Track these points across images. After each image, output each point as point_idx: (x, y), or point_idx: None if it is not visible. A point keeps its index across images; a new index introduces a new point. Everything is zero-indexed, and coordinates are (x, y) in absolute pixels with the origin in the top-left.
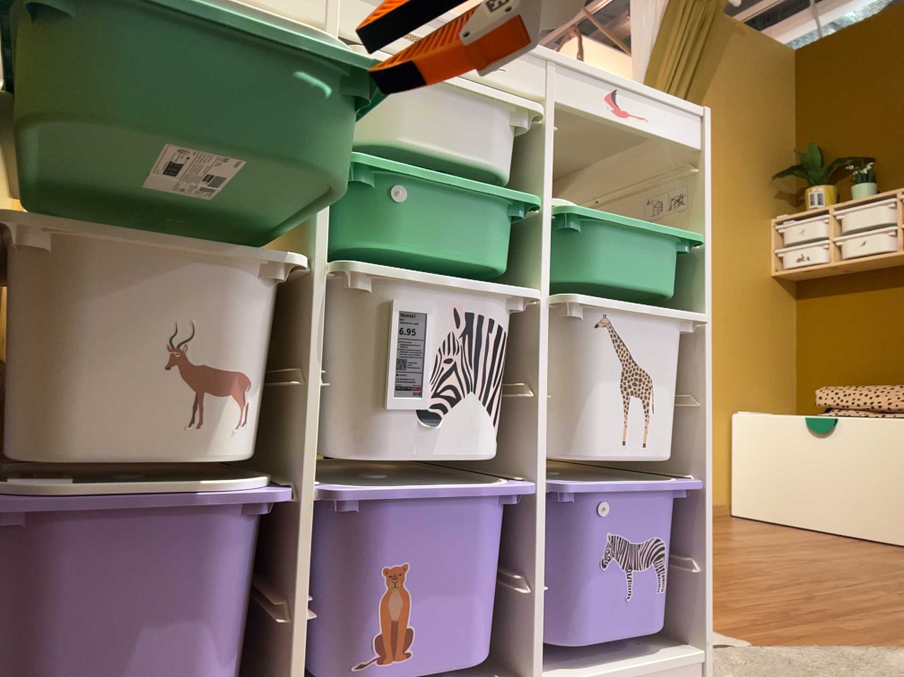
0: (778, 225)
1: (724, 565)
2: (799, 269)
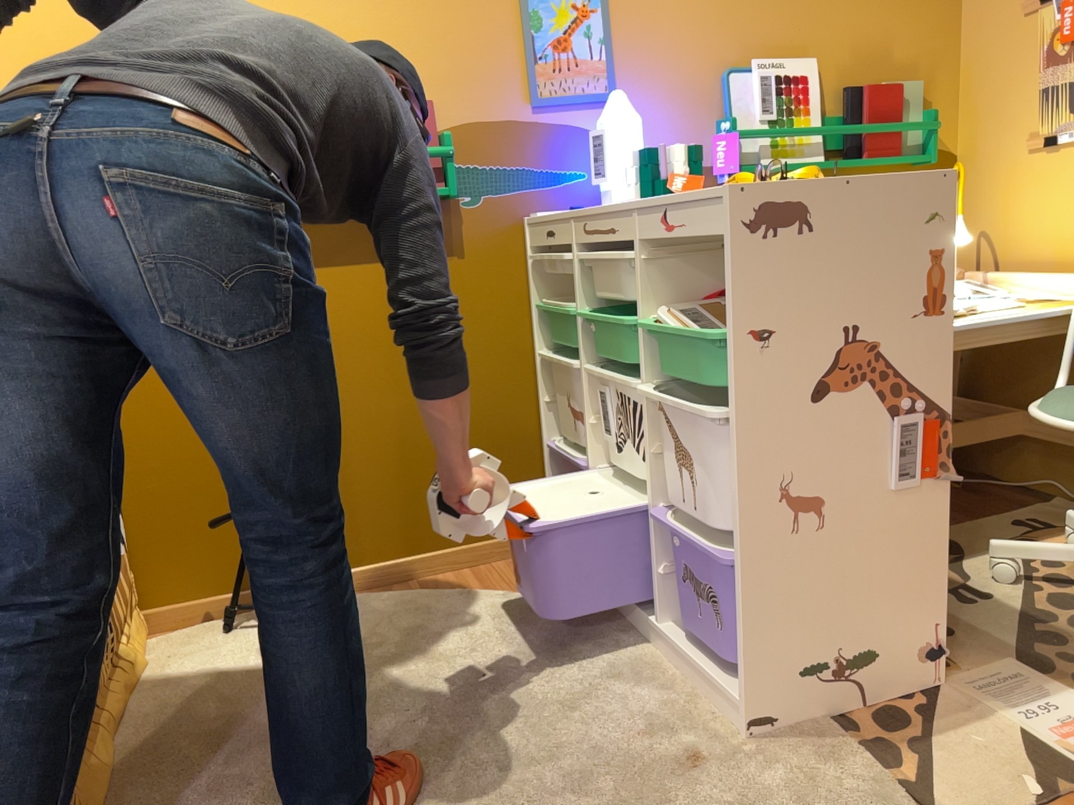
0: None
1: None
2: None
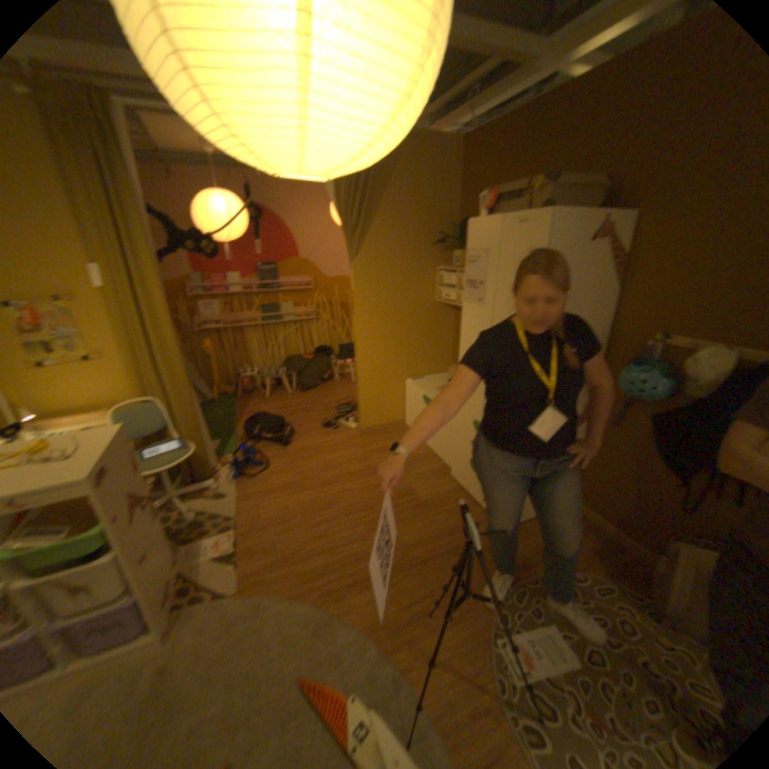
0: (440, 273)
1: (323, 502)
2: (447, 303)
